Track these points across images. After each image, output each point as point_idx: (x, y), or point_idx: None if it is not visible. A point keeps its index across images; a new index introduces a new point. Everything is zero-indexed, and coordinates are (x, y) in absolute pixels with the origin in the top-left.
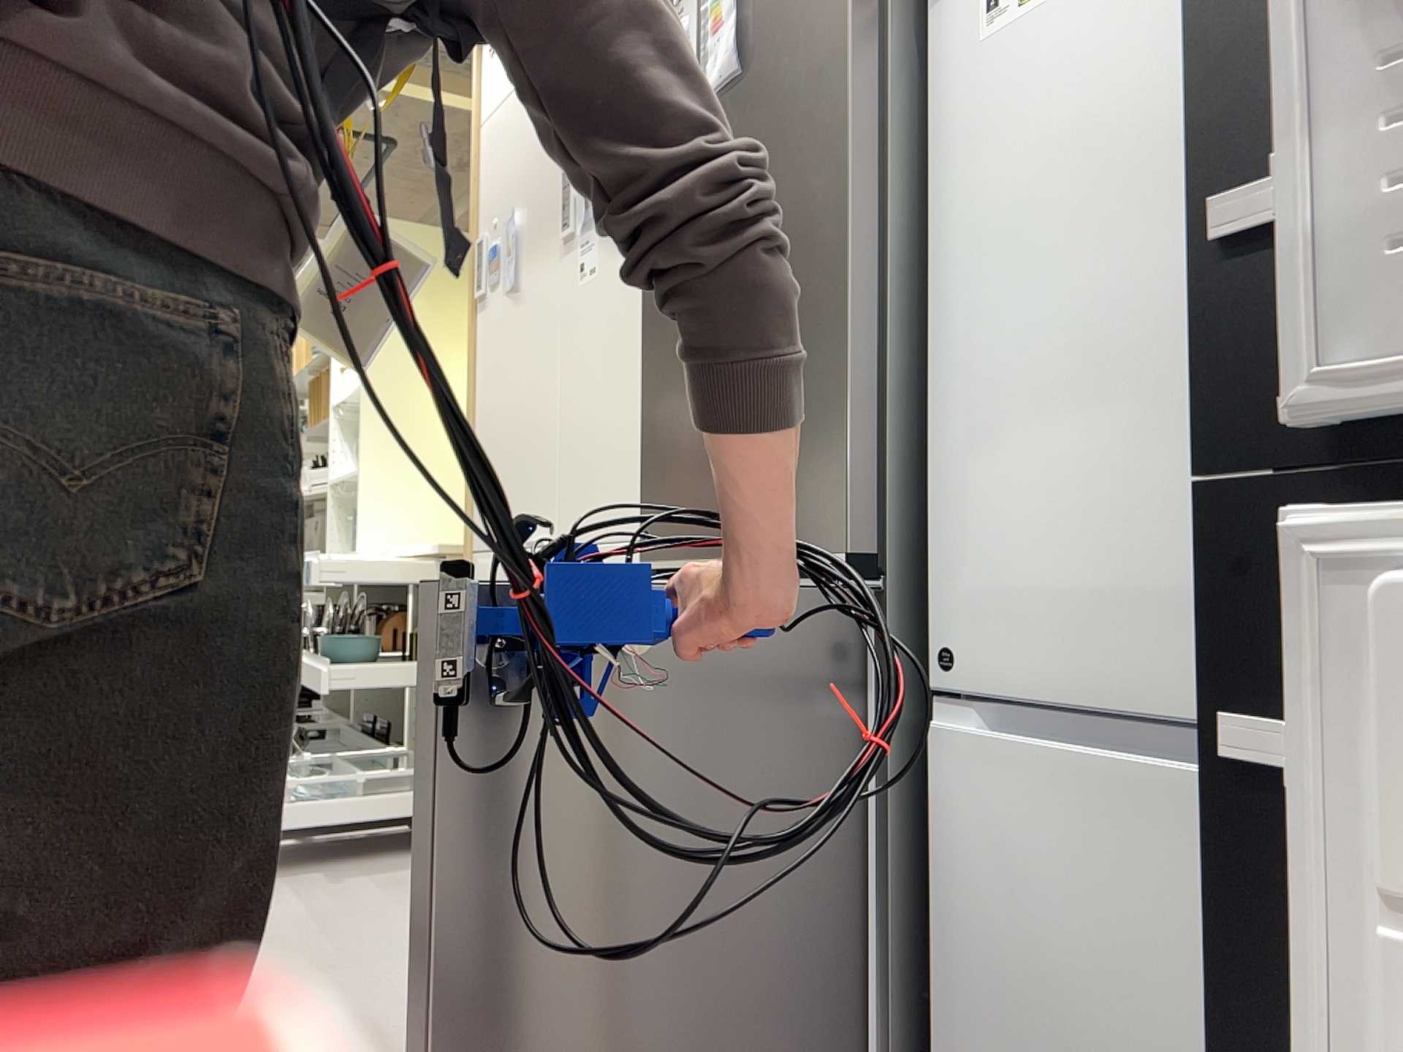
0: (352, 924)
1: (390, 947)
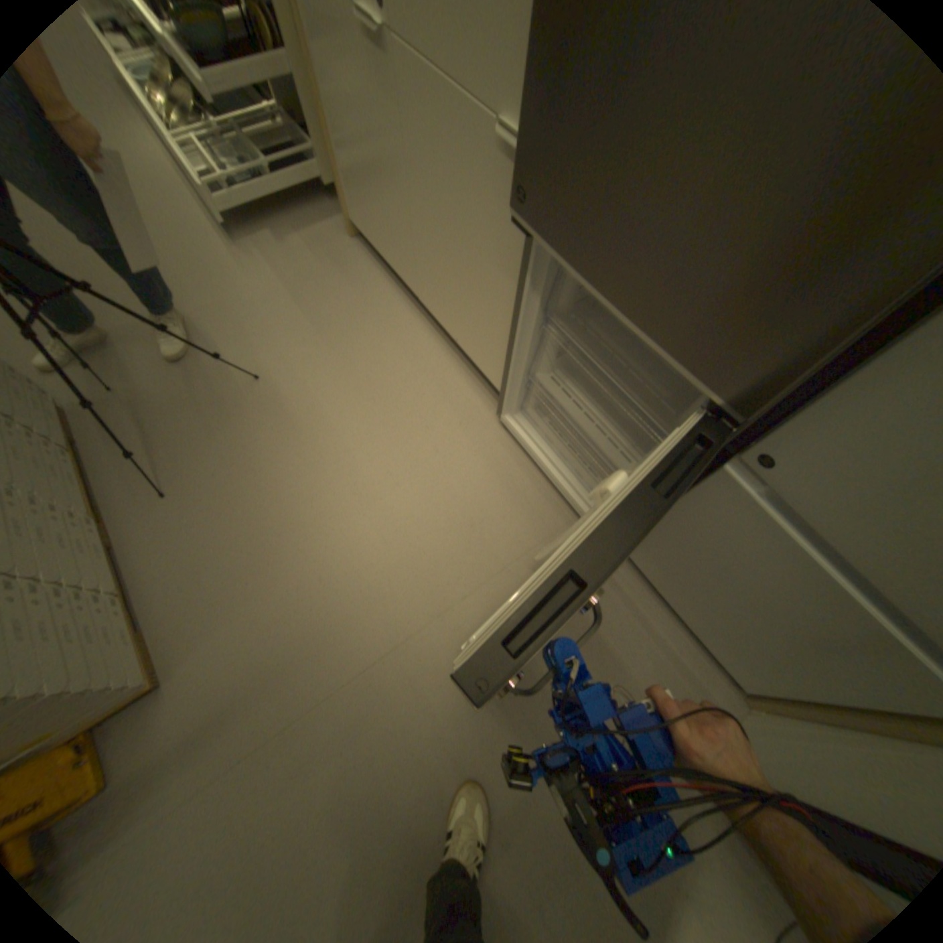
0: (308, 291)
1: (337, 316)
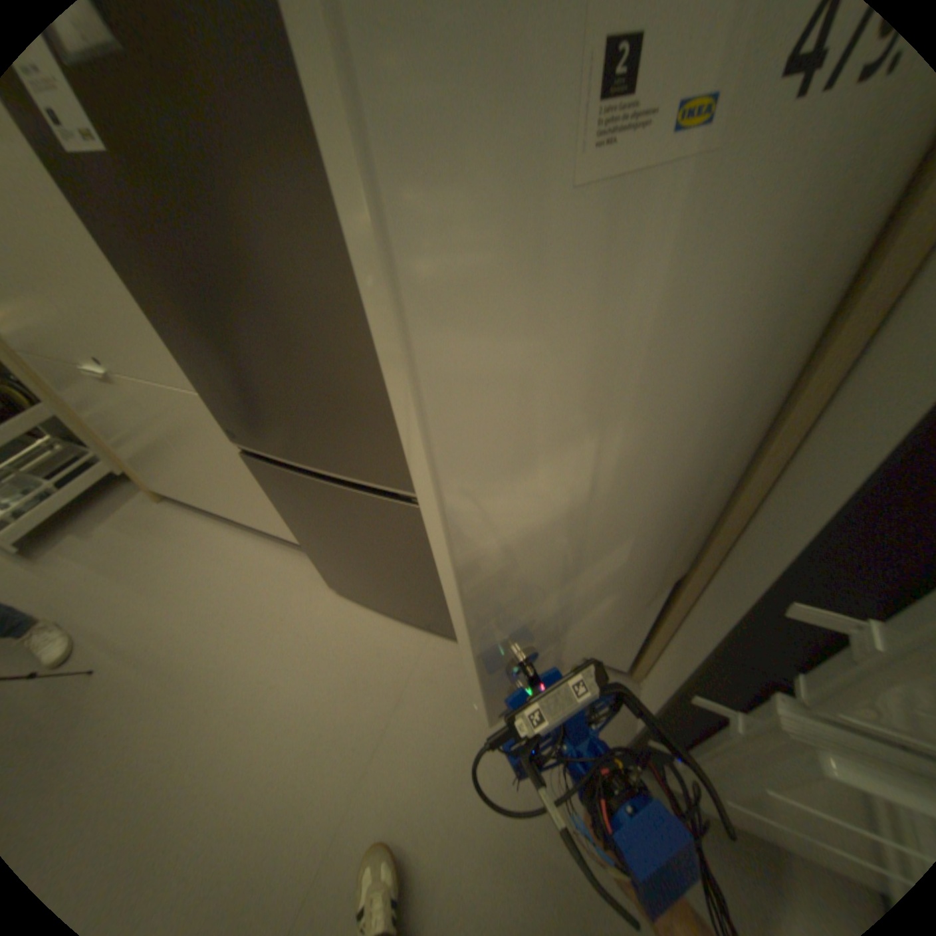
0: (126, 565)
1: (161, 572)
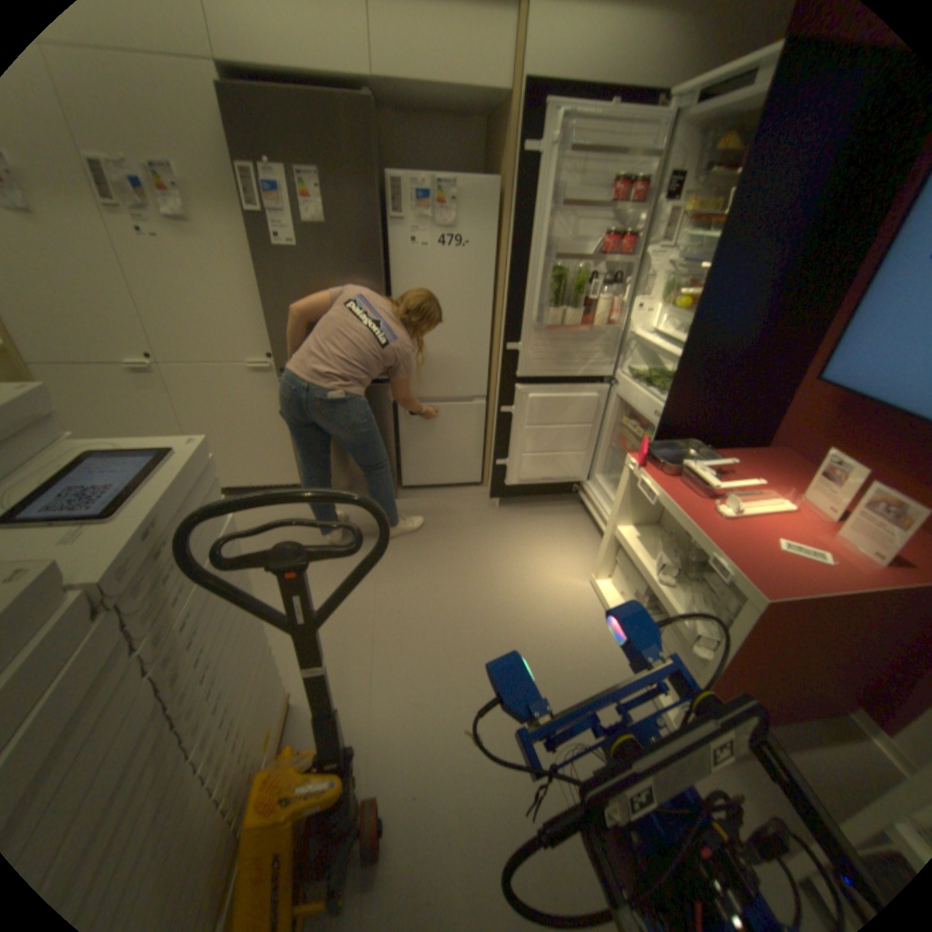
0: None
1: None
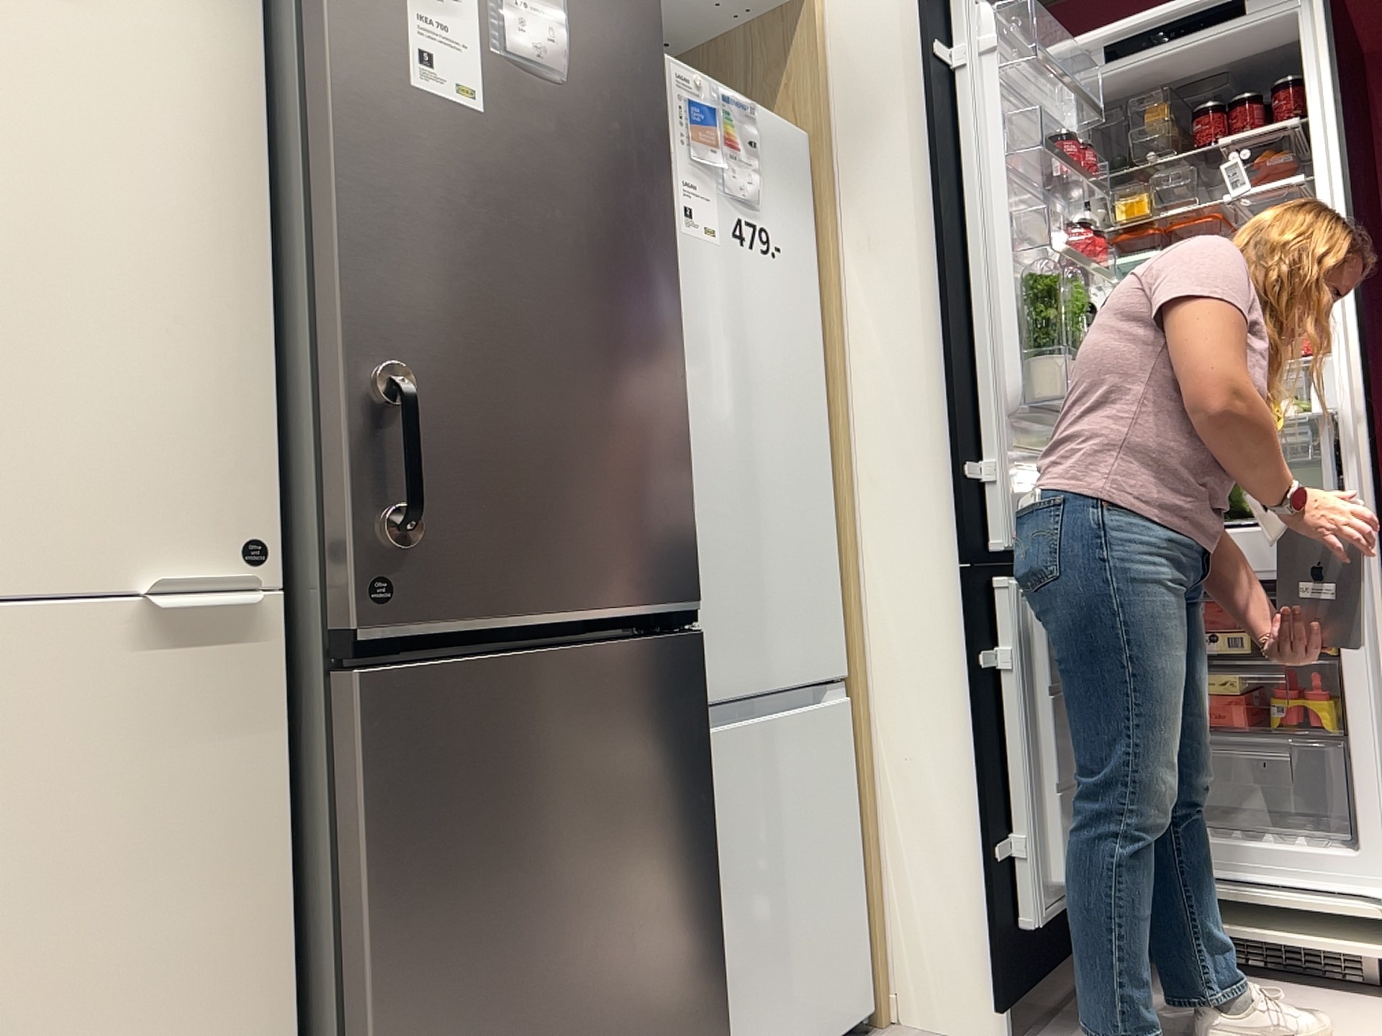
0: None
1: None
